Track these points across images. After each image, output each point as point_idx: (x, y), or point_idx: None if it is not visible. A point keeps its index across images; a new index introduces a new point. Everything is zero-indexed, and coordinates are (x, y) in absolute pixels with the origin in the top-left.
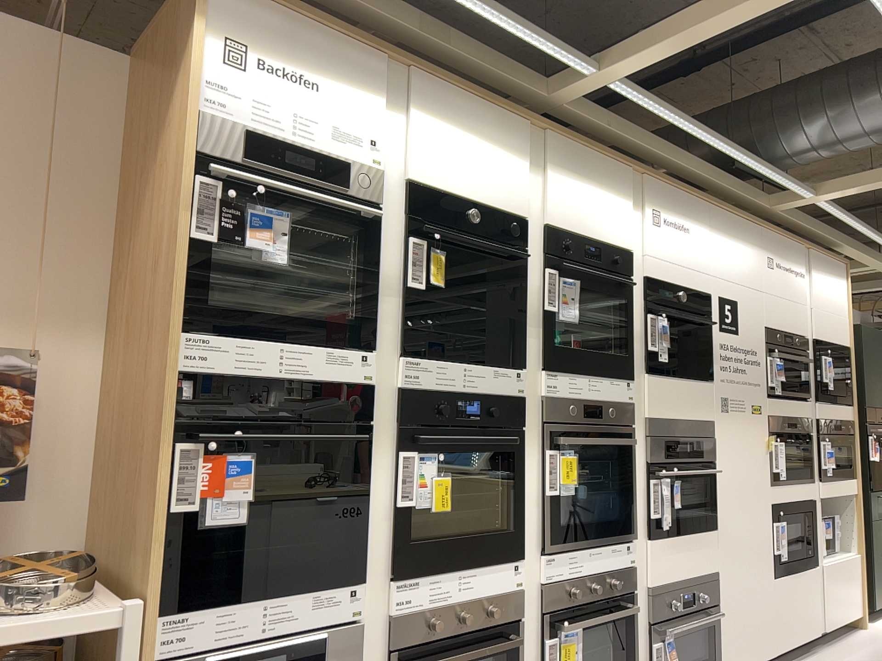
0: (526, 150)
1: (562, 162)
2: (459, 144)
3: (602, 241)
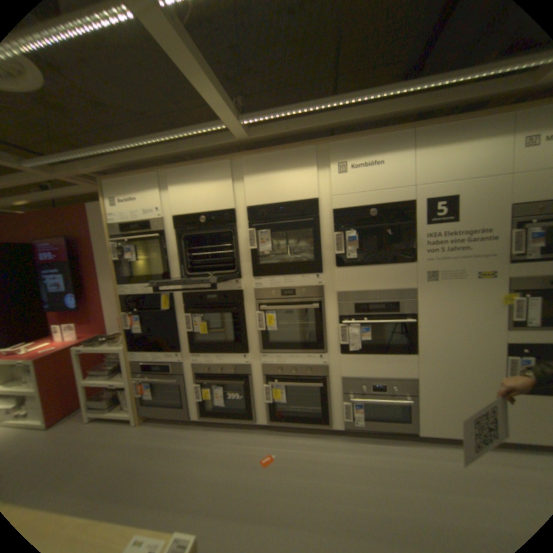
0: (232, 171)
1: (255, 166)
2: (190, 189)
3: (293, 200)
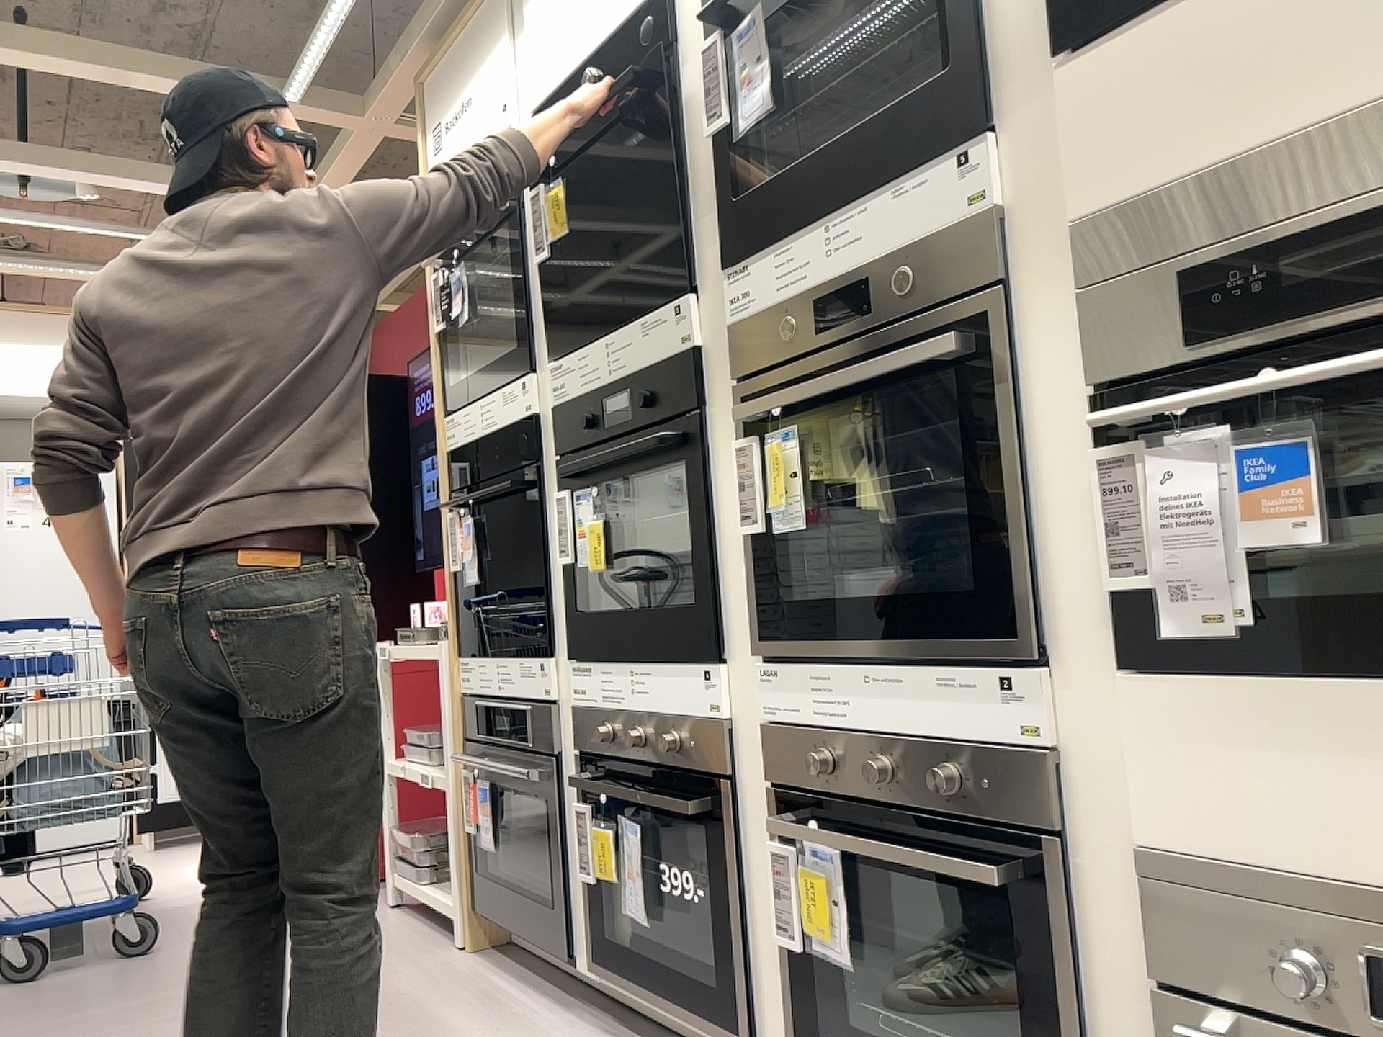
0: None
1: None
2: None
3: None
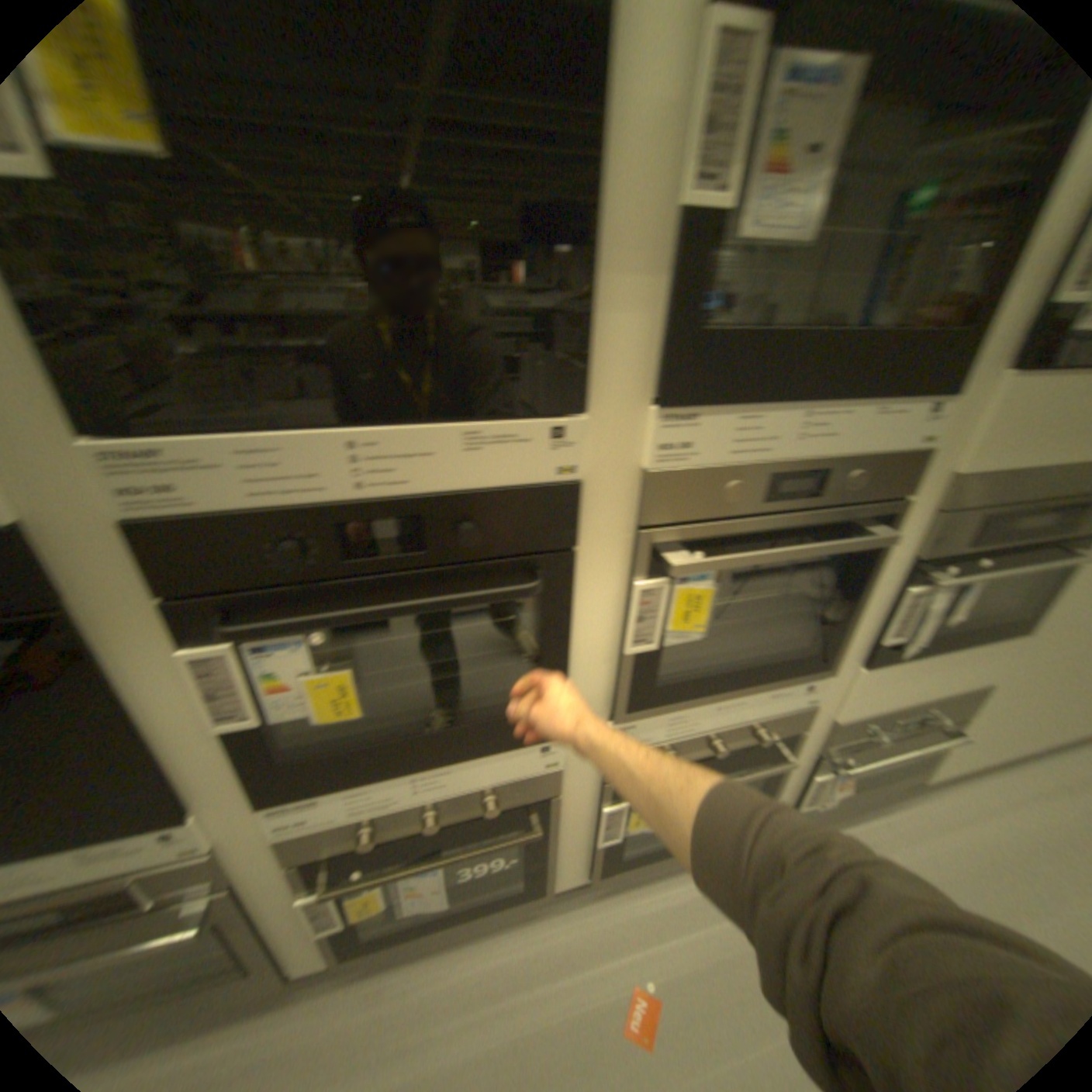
0: None
1: None
2: None
3: None
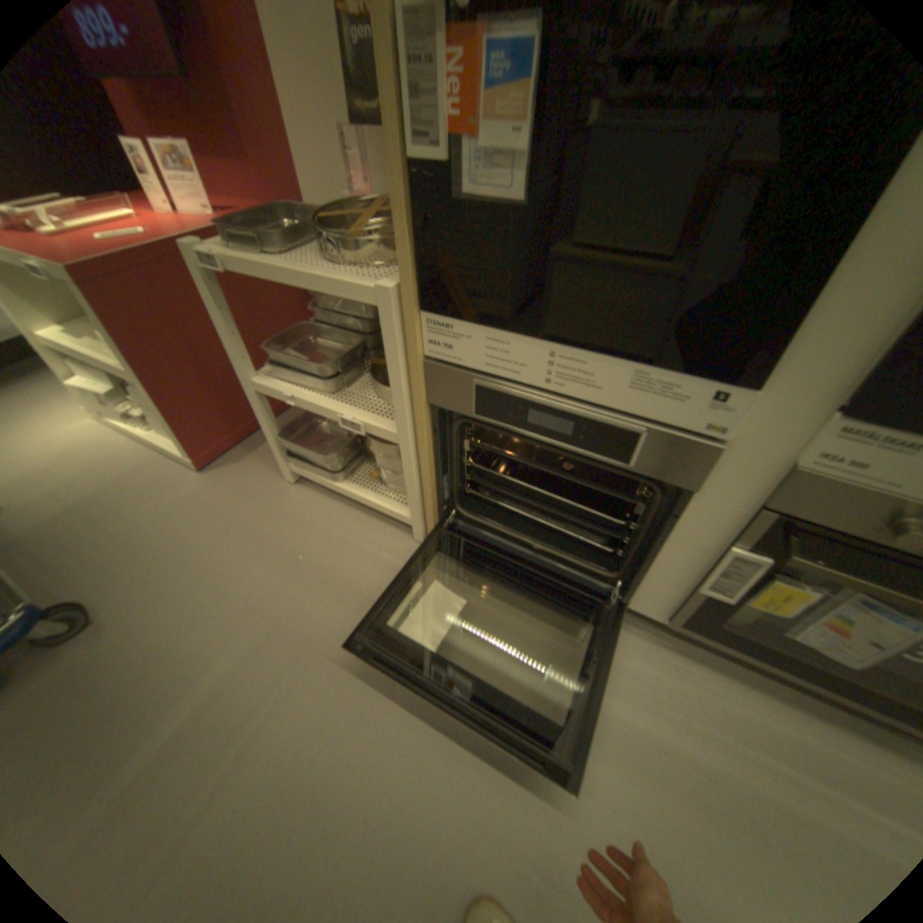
0: None
1: None
2: None
3: None
